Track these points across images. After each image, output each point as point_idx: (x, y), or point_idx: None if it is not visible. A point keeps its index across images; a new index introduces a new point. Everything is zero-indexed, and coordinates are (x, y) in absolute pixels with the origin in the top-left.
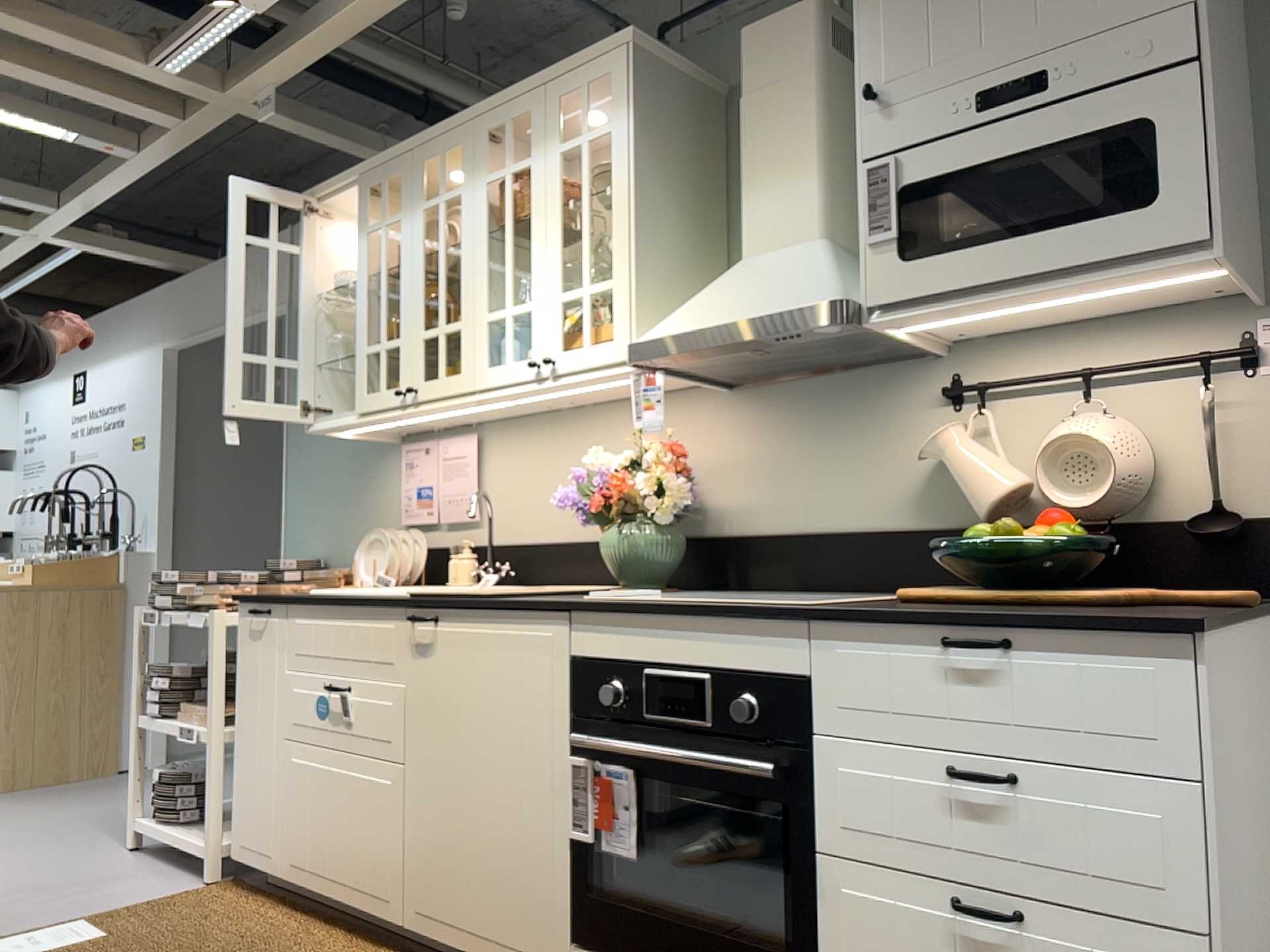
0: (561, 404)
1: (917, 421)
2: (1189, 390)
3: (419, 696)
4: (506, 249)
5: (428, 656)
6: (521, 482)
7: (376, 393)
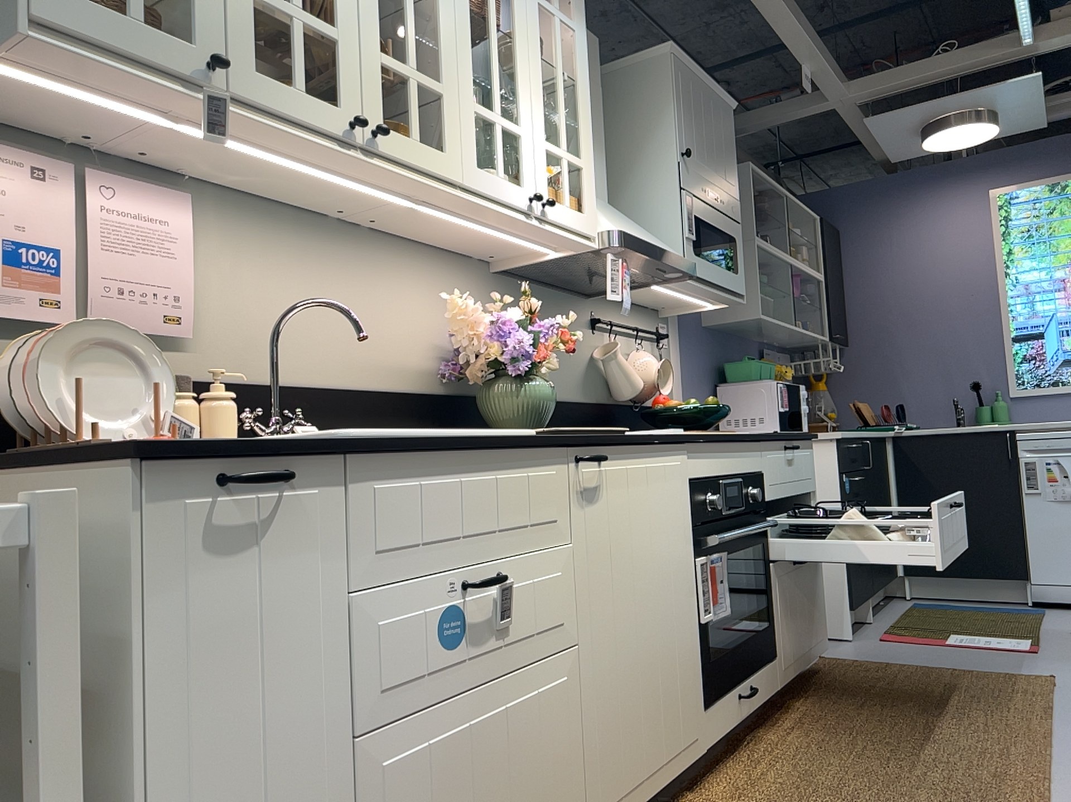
0: (360, 218)
1: (583, 334)
2: (651, 347)
3: (591, 551)
4: (492, 48)
5: (597, 502)
6: (268, 296)
7: (285, 87)
